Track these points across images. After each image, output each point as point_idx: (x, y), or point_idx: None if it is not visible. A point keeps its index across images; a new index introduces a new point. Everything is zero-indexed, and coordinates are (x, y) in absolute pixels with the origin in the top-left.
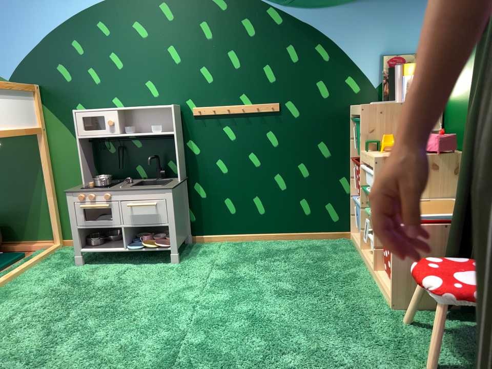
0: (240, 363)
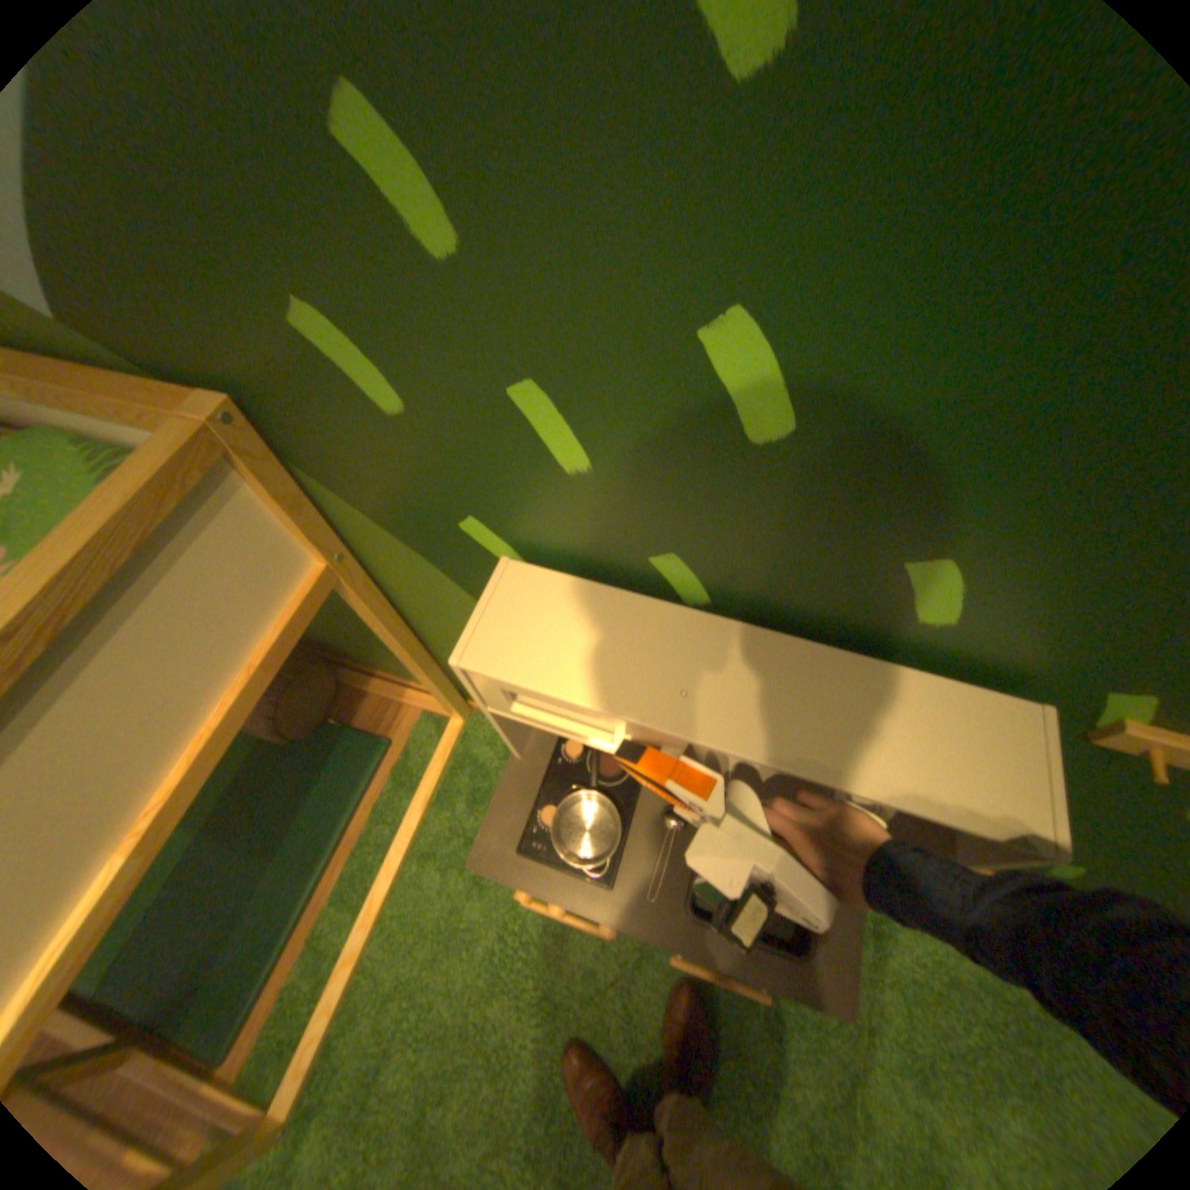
0: None
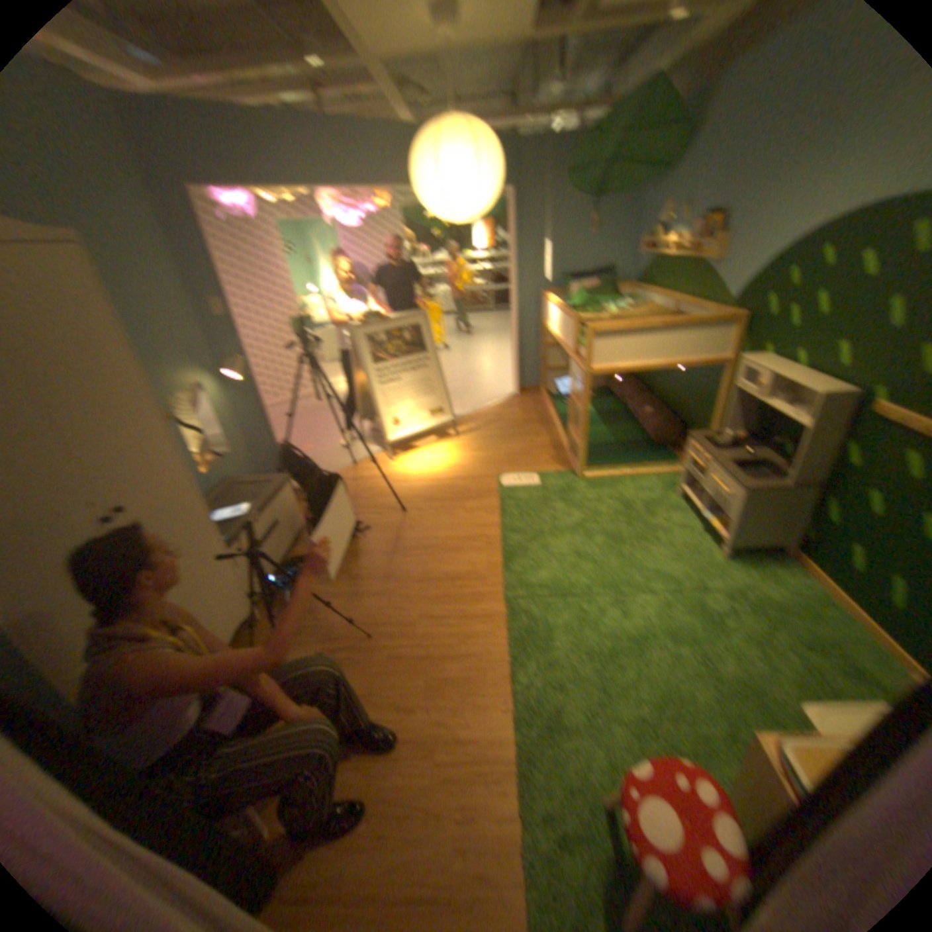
0: (576, 636)
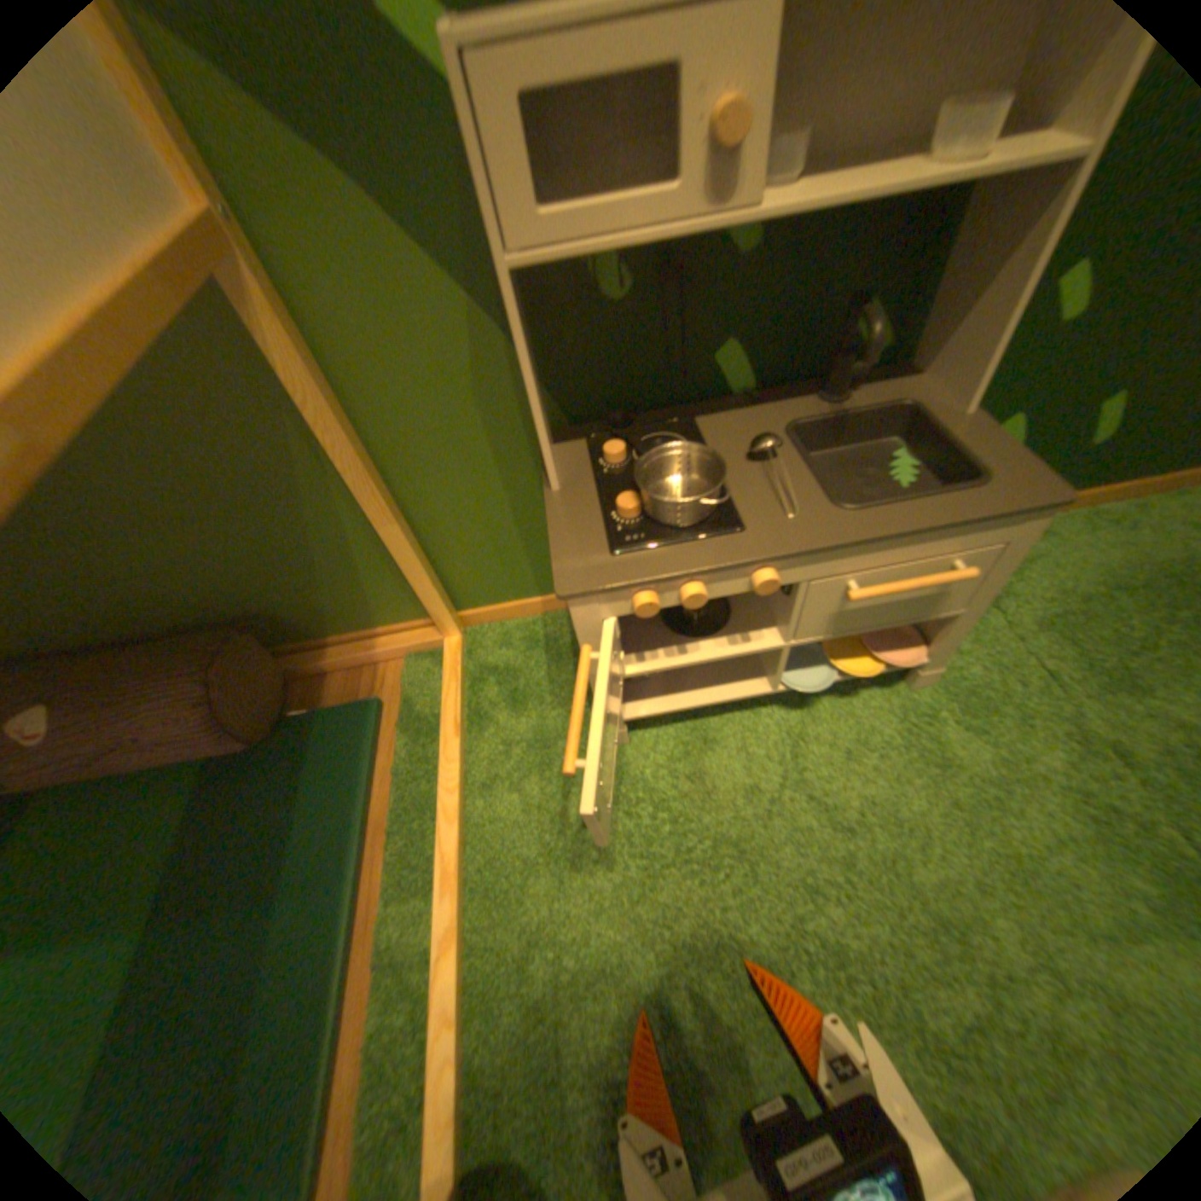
0: None
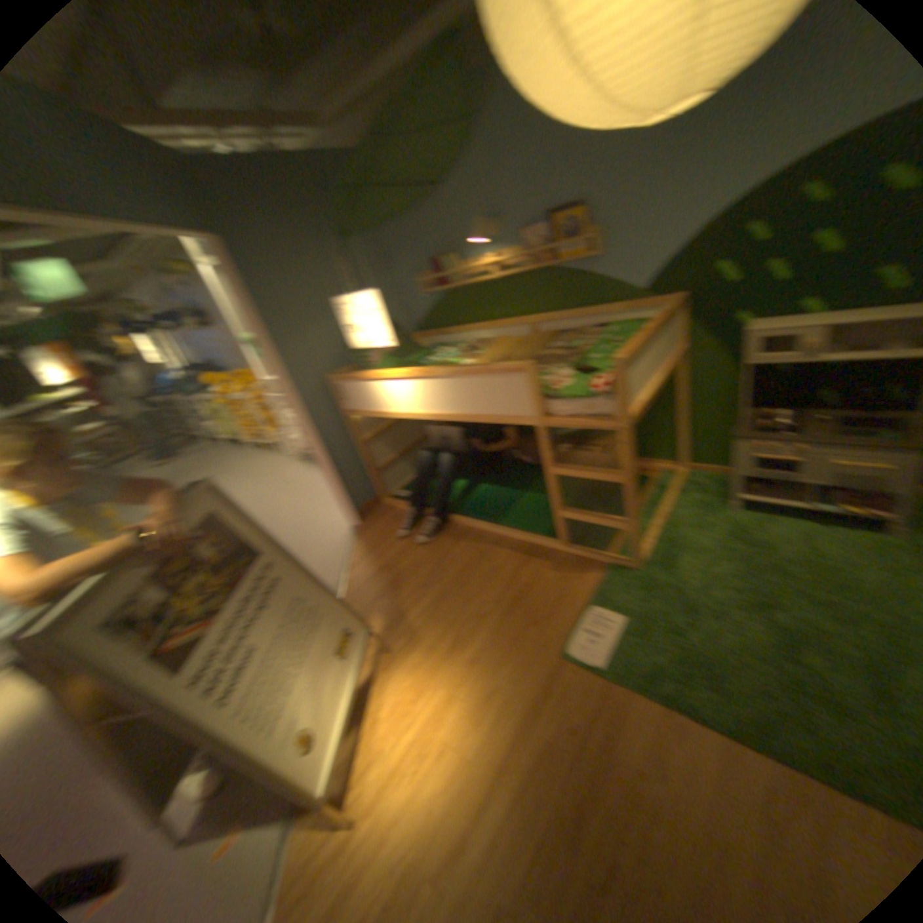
0: None
